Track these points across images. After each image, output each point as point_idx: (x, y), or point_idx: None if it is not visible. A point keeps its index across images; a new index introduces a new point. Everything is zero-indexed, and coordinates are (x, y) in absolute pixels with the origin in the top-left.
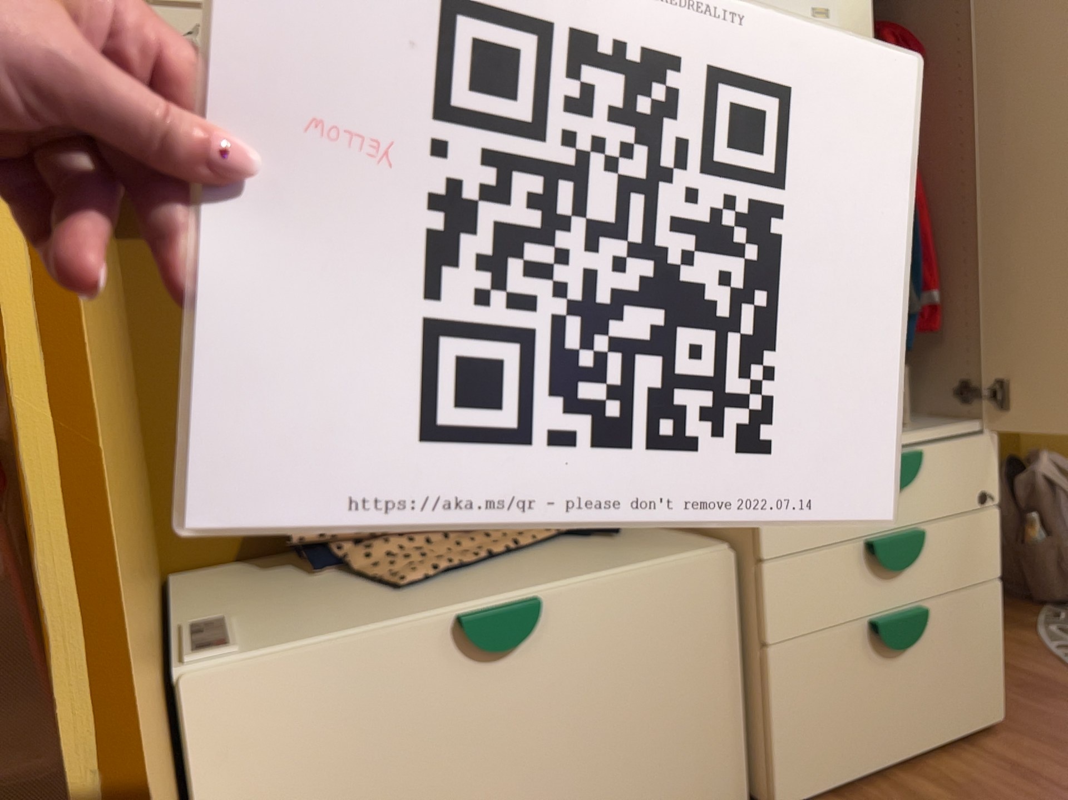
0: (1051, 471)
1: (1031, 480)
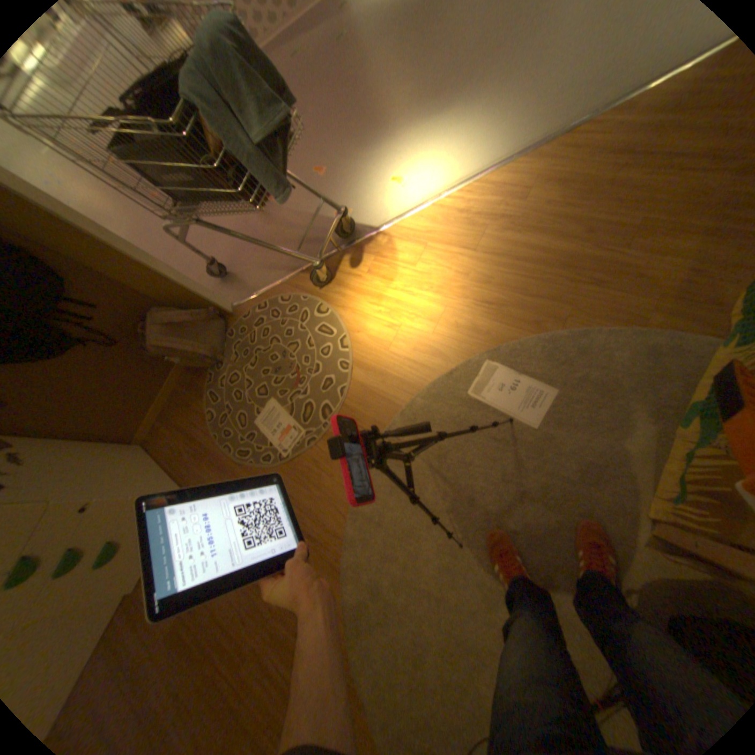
0: (151, 350)
1: (149, 354)
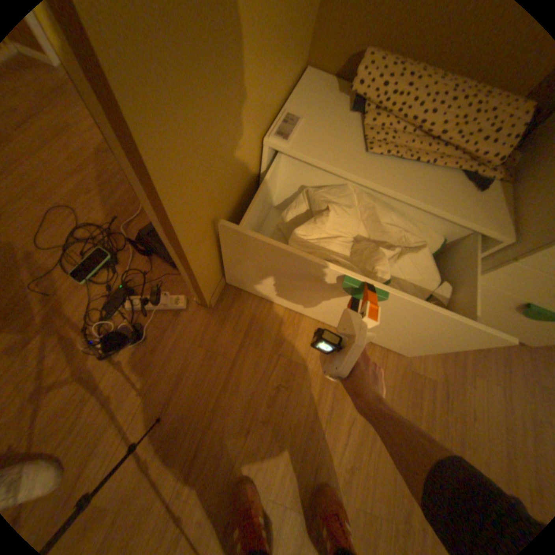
0: None
1: None
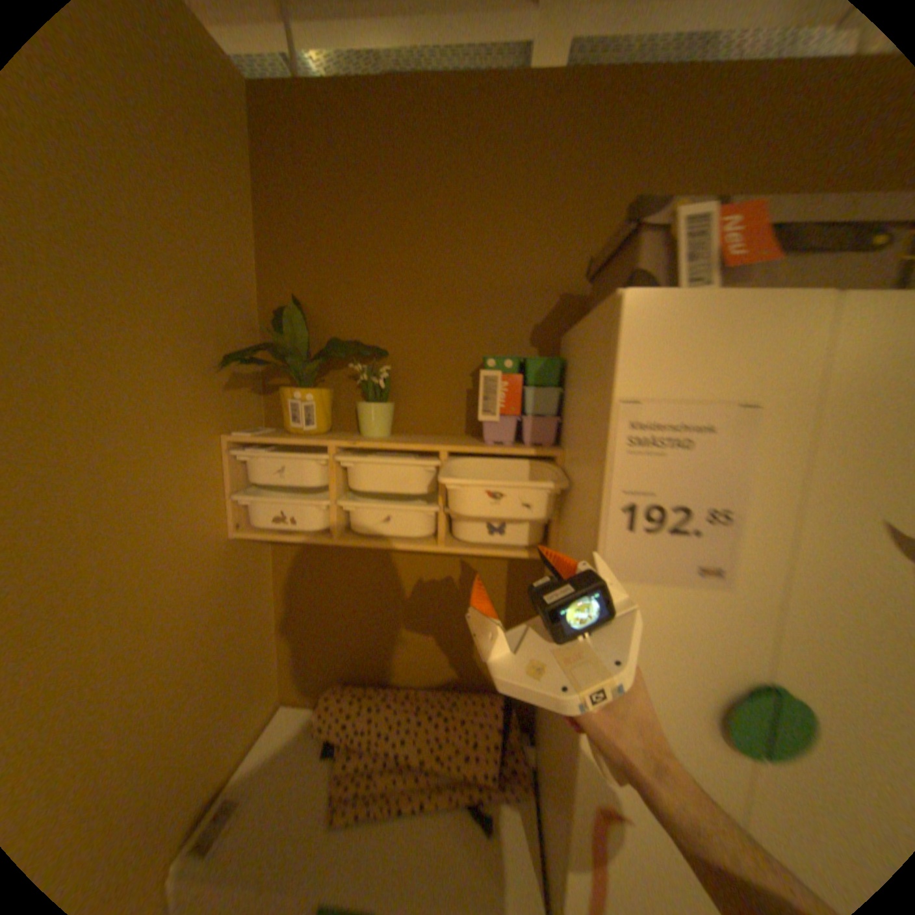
0: None
1: None
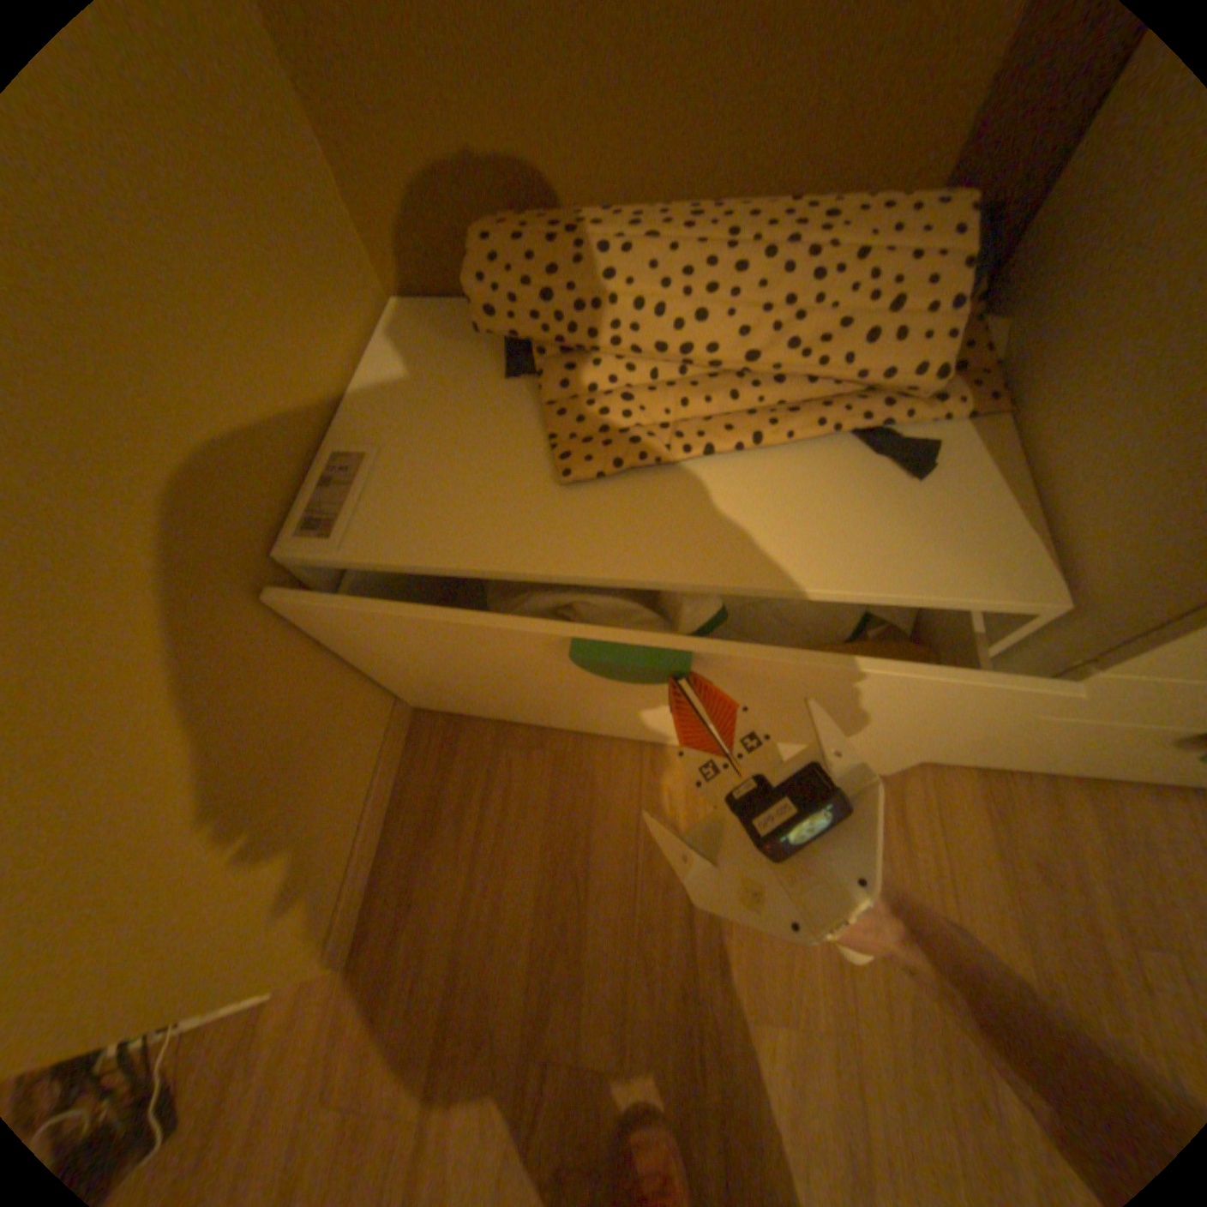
0: None
1: None
